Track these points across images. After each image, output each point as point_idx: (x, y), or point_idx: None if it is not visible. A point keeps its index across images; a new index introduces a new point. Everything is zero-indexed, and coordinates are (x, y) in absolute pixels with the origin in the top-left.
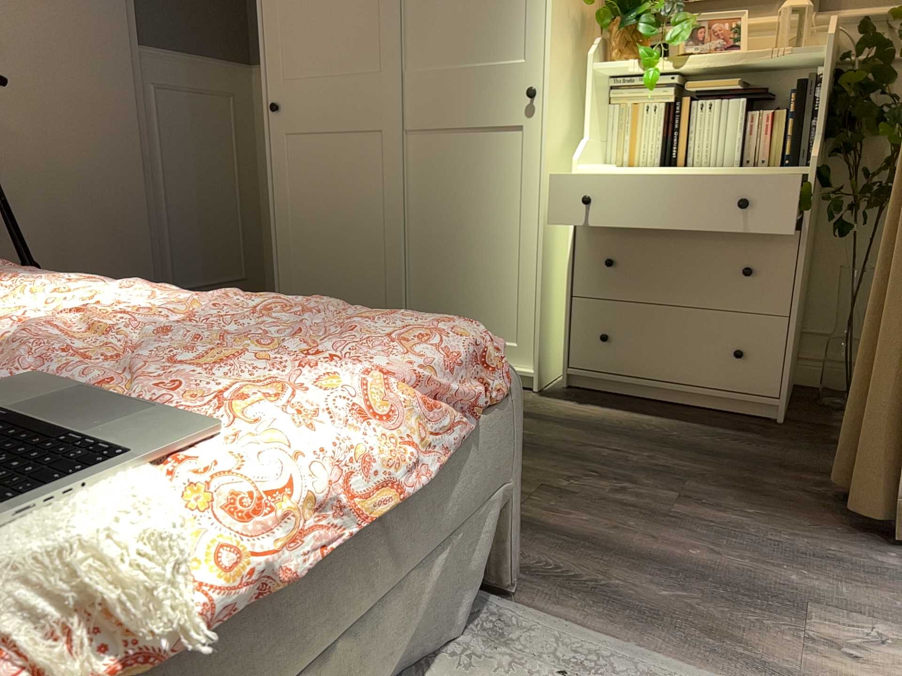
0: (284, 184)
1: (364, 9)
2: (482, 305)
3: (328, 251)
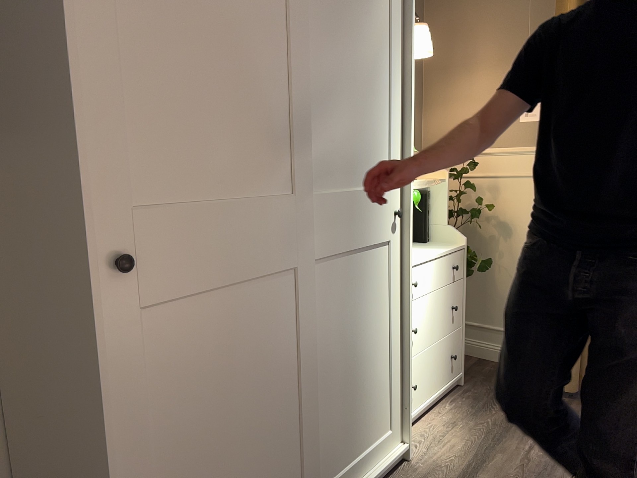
0: (150, 396)
1: (277, 115)
2: (368, 409)
3: (229, 460)
